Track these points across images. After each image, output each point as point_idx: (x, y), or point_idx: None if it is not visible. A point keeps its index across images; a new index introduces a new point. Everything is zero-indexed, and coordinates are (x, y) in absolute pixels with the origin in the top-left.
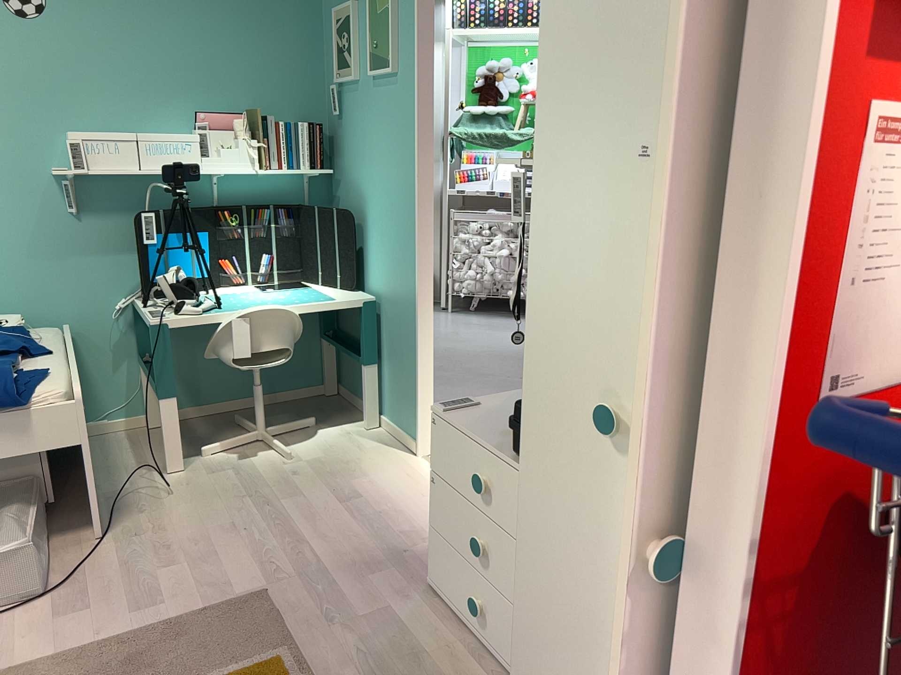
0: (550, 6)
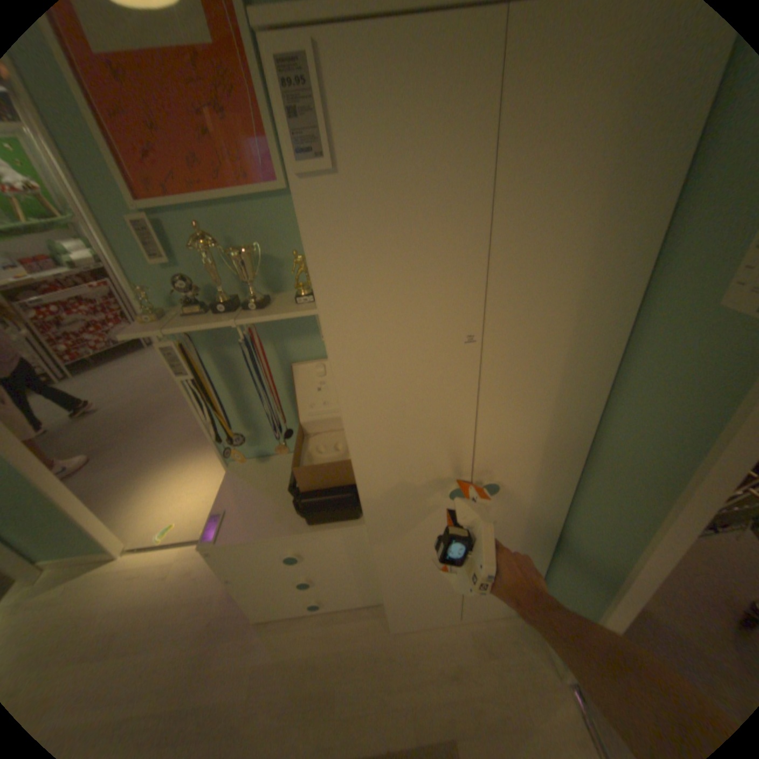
0: (300, 220)
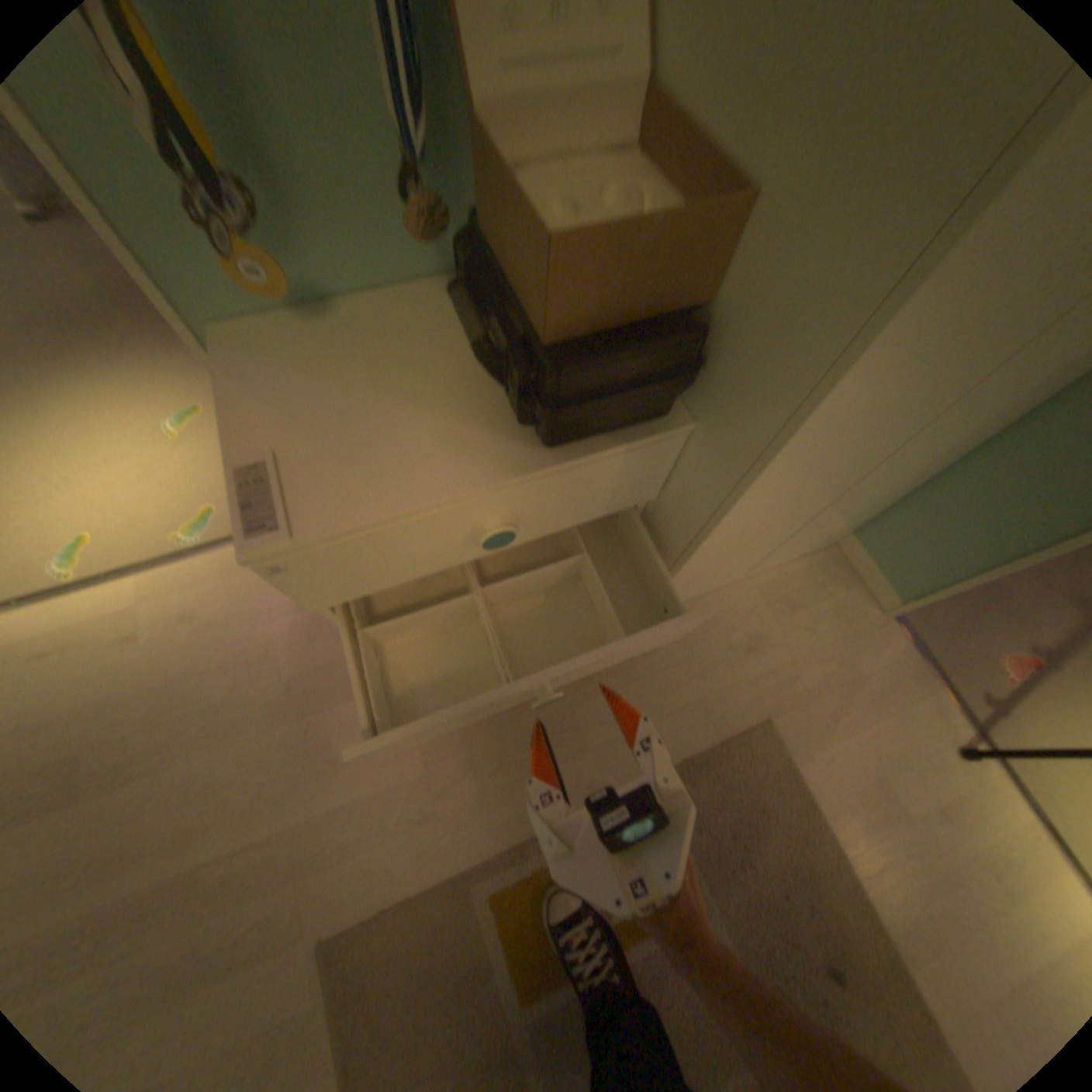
0: None
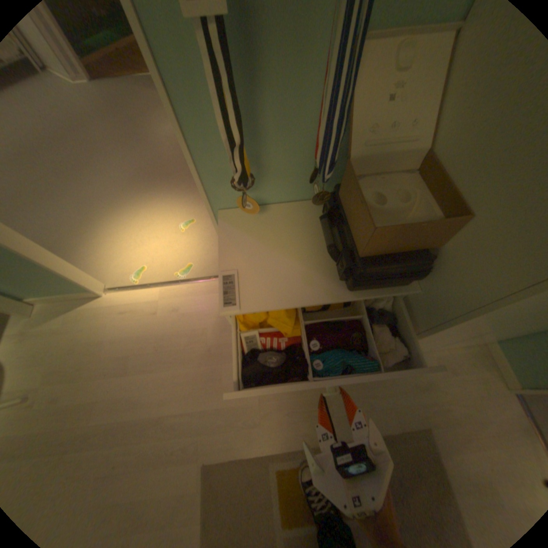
0: None
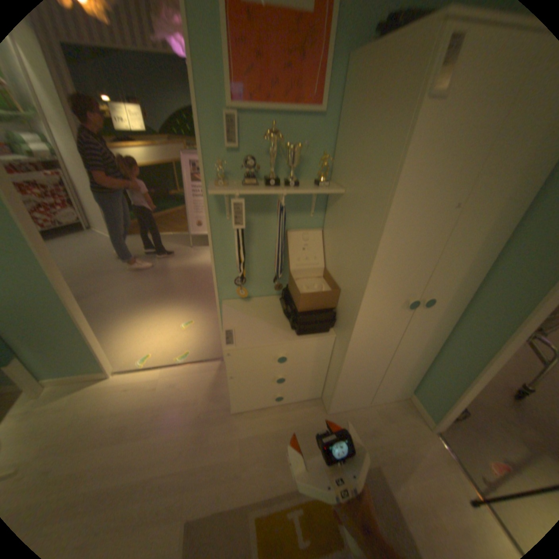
0: (412, 121)
